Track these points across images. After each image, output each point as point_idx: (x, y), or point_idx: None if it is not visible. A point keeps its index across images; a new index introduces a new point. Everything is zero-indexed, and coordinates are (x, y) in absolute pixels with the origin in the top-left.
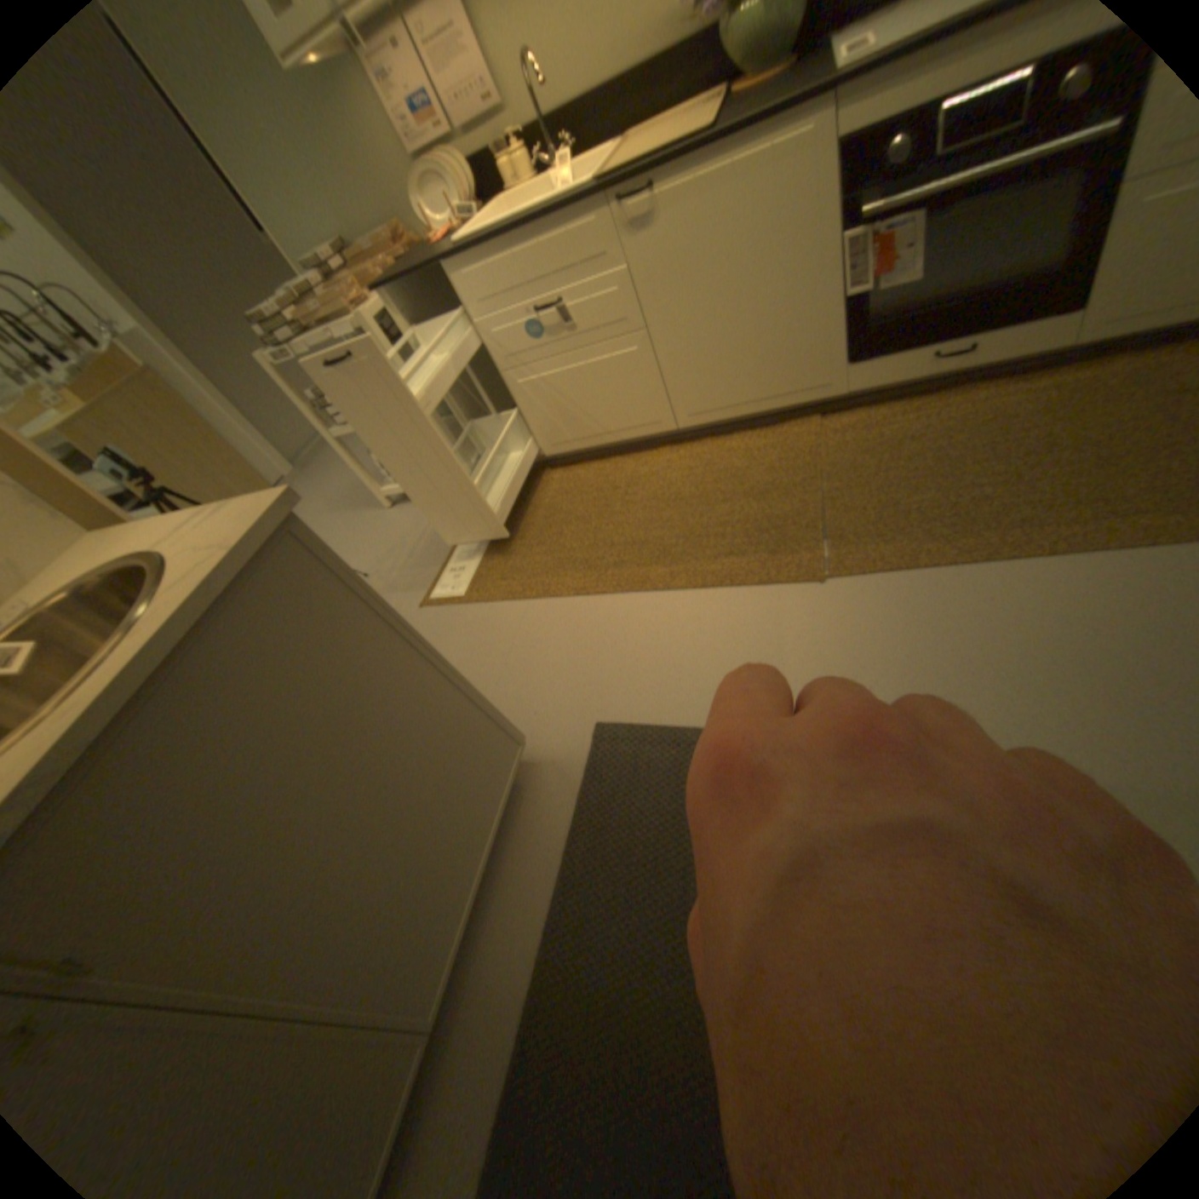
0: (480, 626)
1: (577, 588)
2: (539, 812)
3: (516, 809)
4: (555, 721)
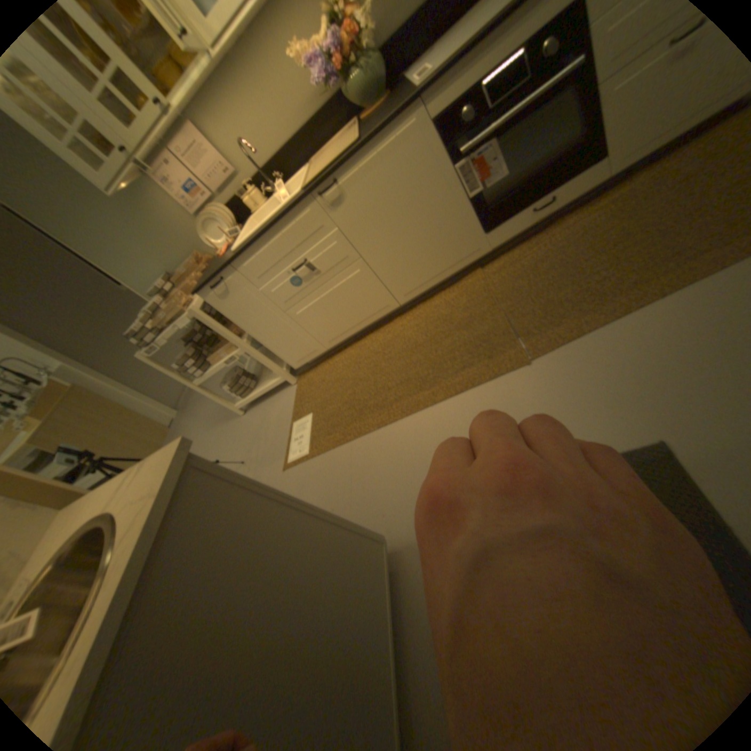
0: (327, 470)
1: (379, 424)
2: (414, 587)
3: (397, 590)
4: (399, 517)
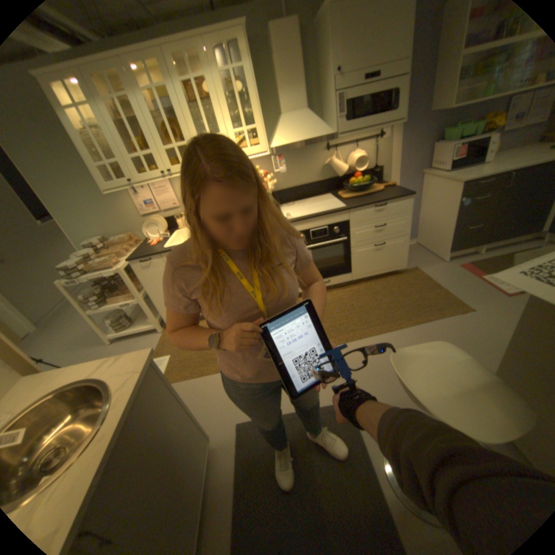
0: None
1: (216, 371)
2: (218, 471)
3: (208, 473)
4: (218, 429)
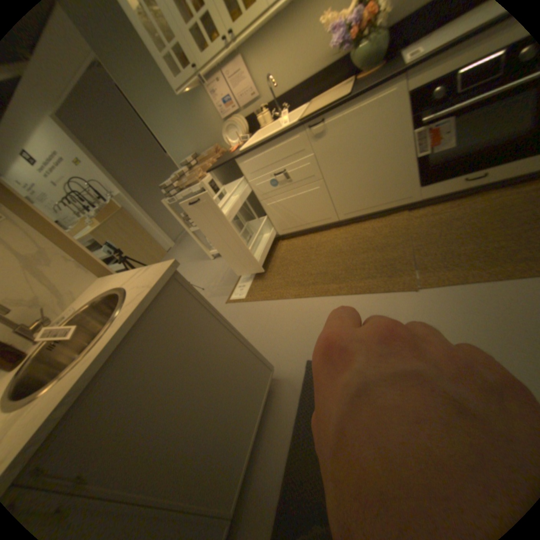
0: (251, 312)
1: (295, 294)
2: (280, 404)
3: (270, 402)
4: (287, 358)
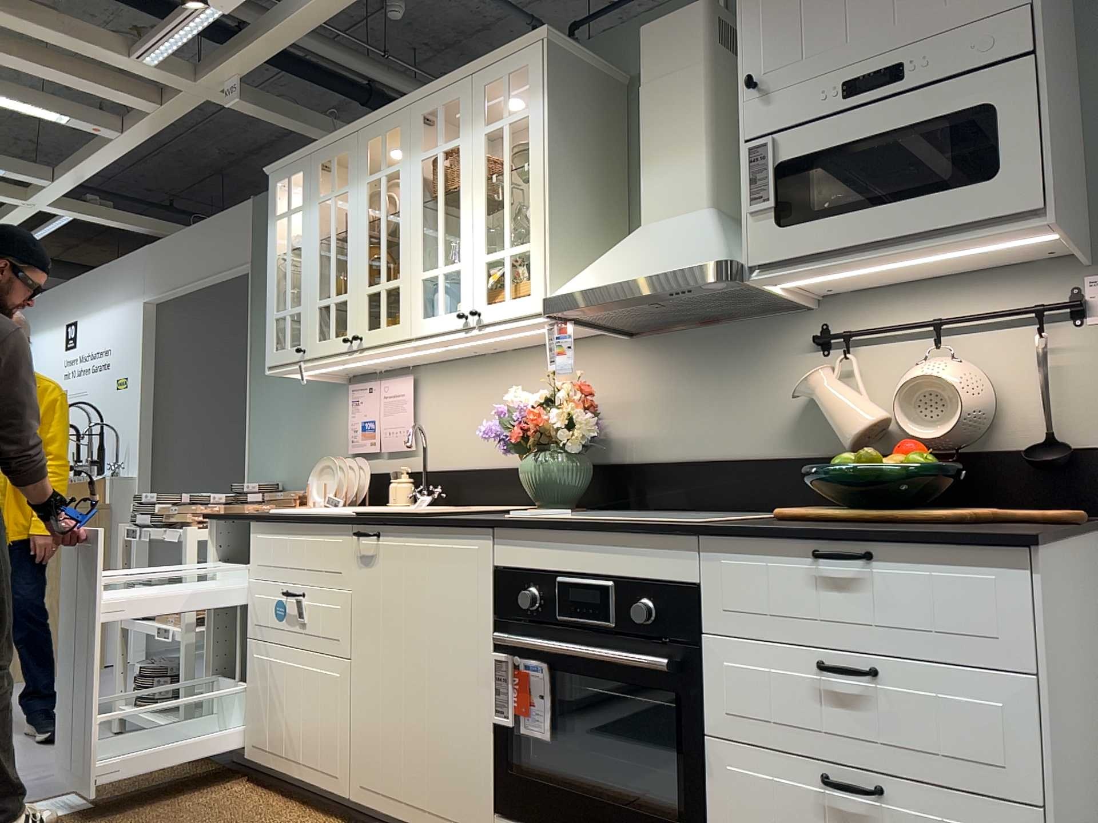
0: None
1: None
2: None
3: None
4: None
